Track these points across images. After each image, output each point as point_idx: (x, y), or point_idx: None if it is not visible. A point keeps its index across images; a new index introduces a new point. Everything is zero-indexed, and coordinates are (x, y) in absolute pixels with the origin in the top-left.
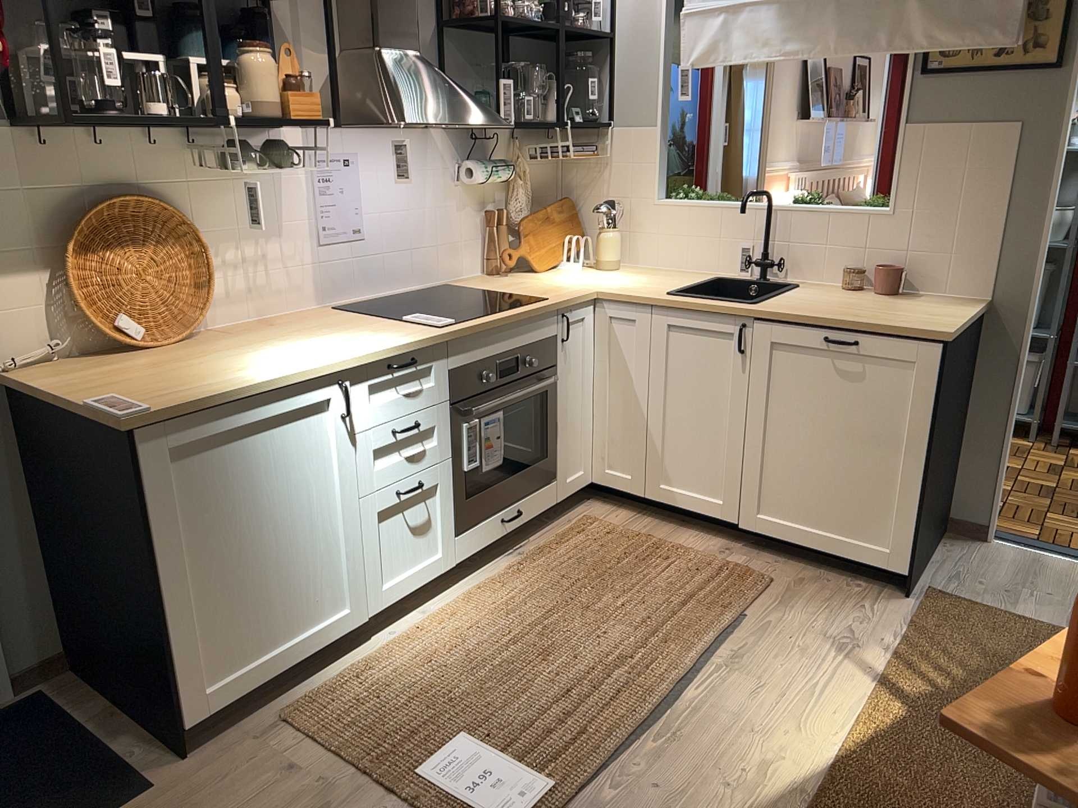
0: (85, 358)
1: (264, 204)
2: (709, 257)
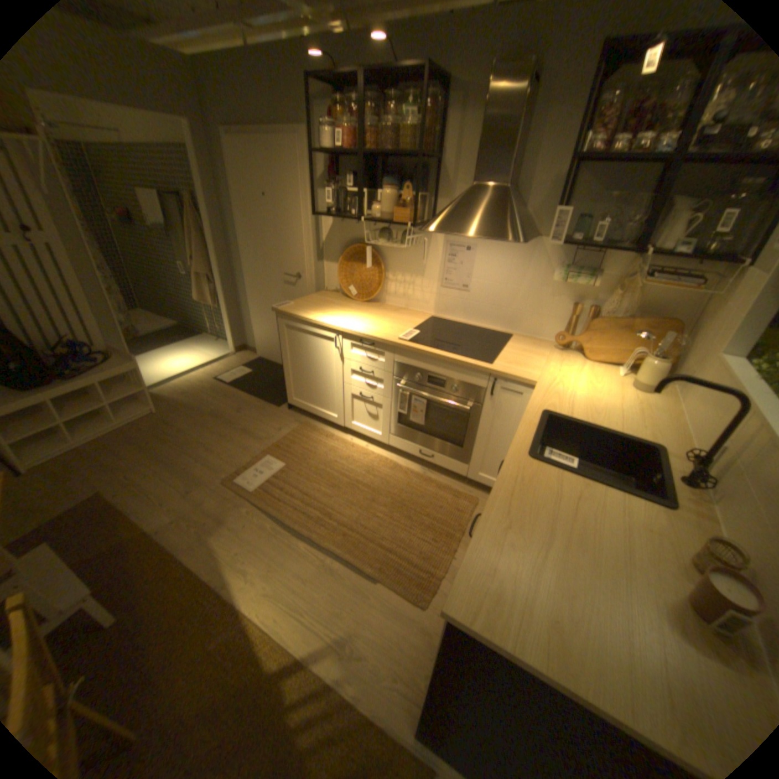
0: (343, 295)
1: (417, 259)
2: (705, 433)
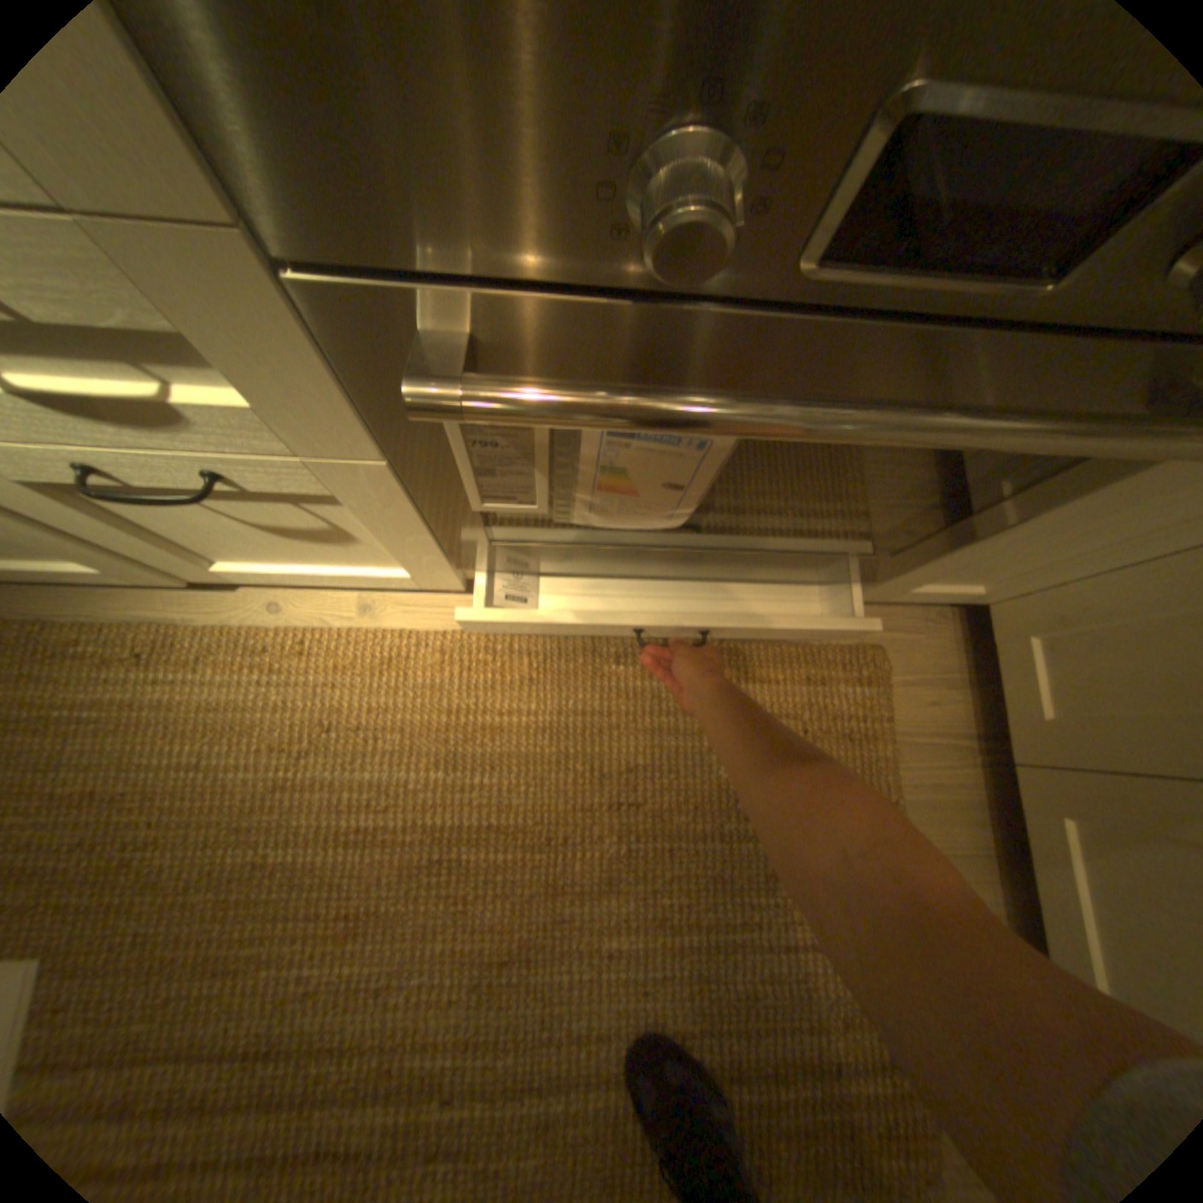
0: None
1: None
2: None
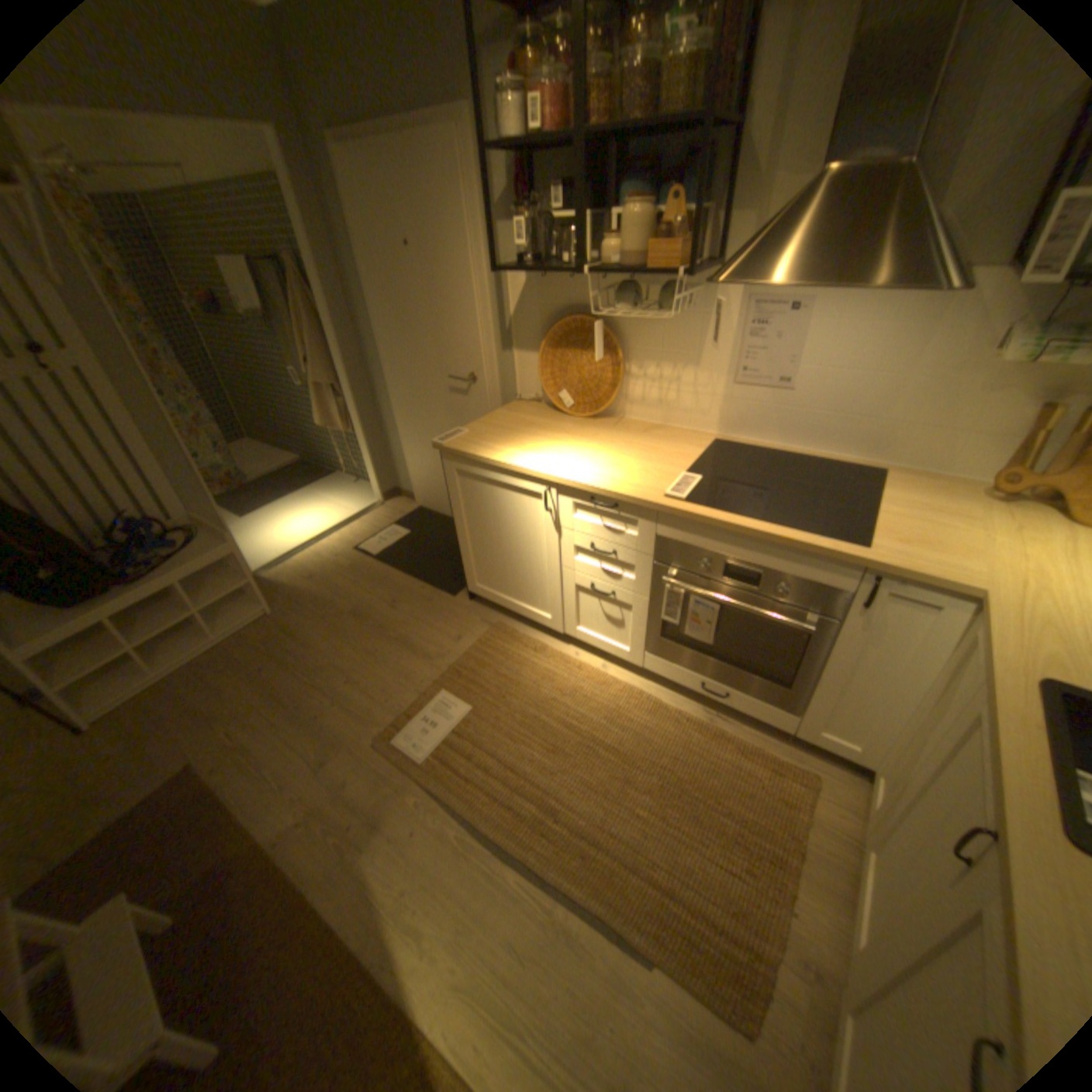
0: (549, 406)
1: (688, 335)
2: None
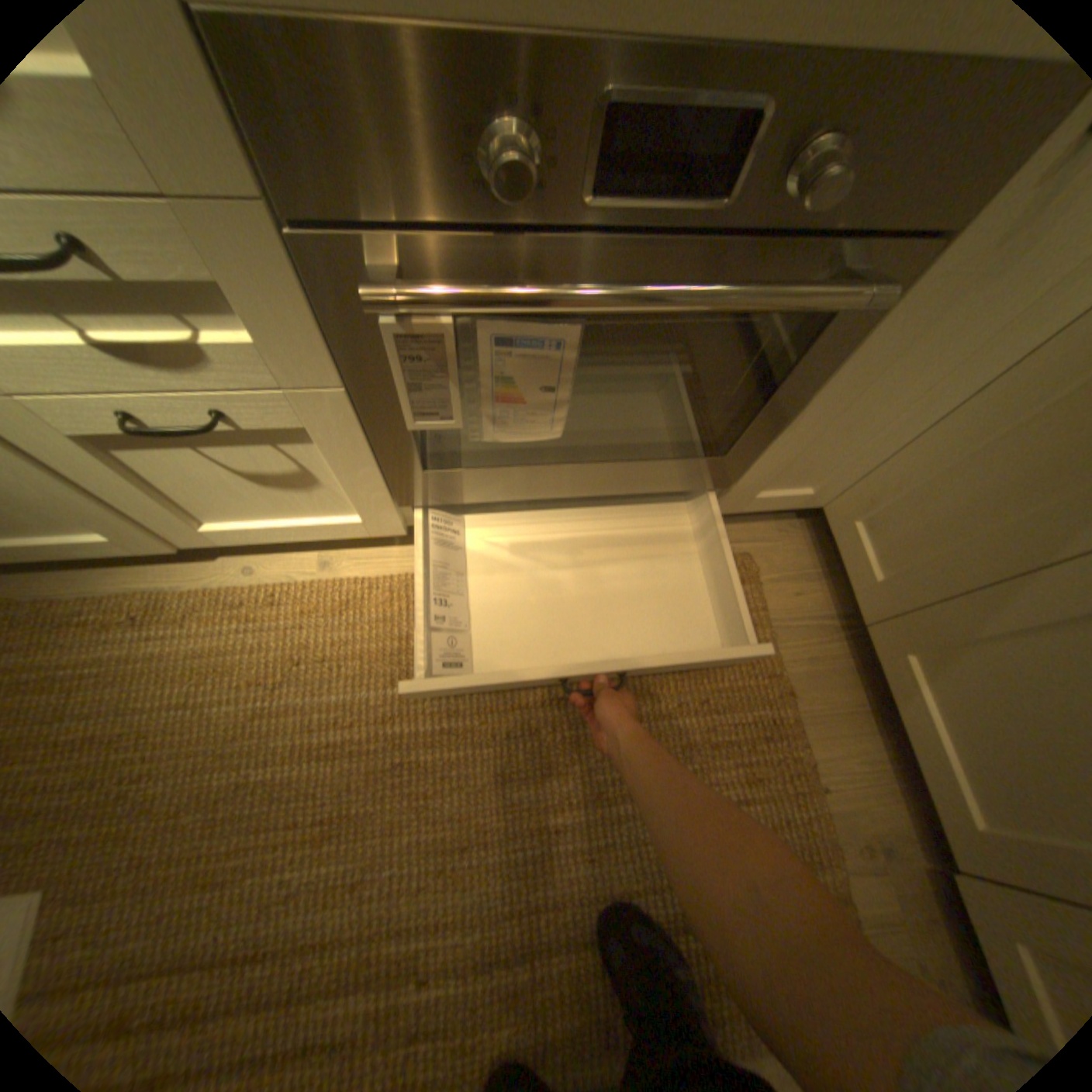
0: None
1: None
2: None
